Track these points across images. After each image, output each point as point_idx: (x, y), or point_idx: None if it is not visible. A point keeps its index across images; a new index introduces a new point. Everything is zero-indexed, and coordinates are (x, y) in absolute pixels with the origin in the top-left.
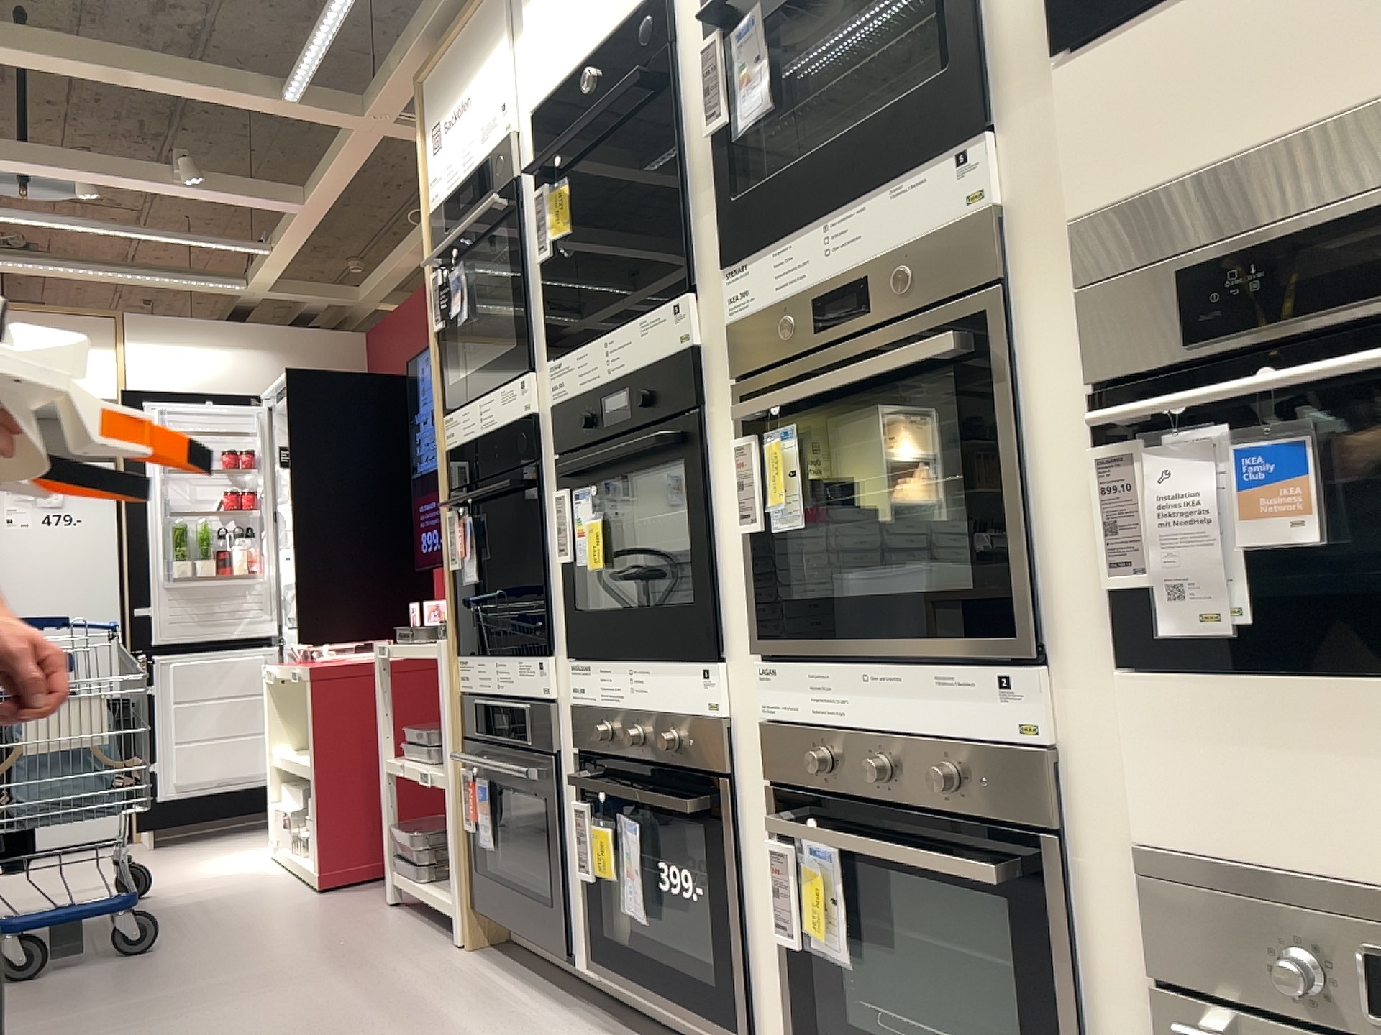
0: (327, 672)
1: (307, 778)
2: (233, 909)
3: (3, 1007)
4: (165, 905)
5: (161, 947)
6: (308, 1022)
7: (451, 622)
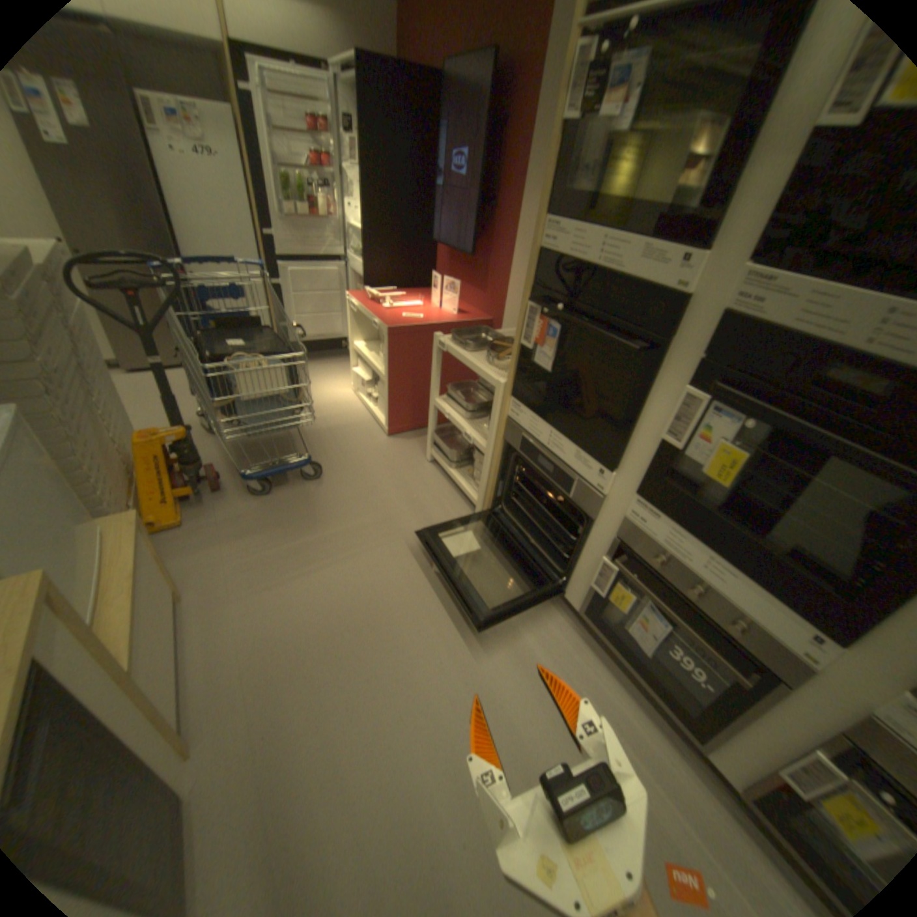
0: (397, 333)
1: (380, 378)
2: (350, 445)
3: (261, 523)
4: (314, 431)
5: (324, 478)
6: (424, 584)
7: (513, 376)
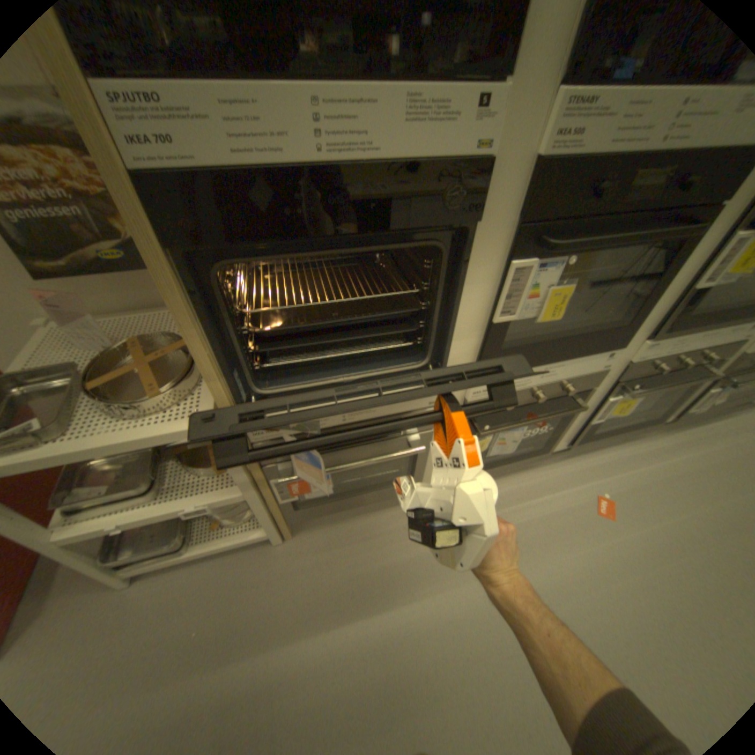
0: None
1: None
2: None
3: None
4: None
5: None
6: (354, 660)
7: (224, 399)
